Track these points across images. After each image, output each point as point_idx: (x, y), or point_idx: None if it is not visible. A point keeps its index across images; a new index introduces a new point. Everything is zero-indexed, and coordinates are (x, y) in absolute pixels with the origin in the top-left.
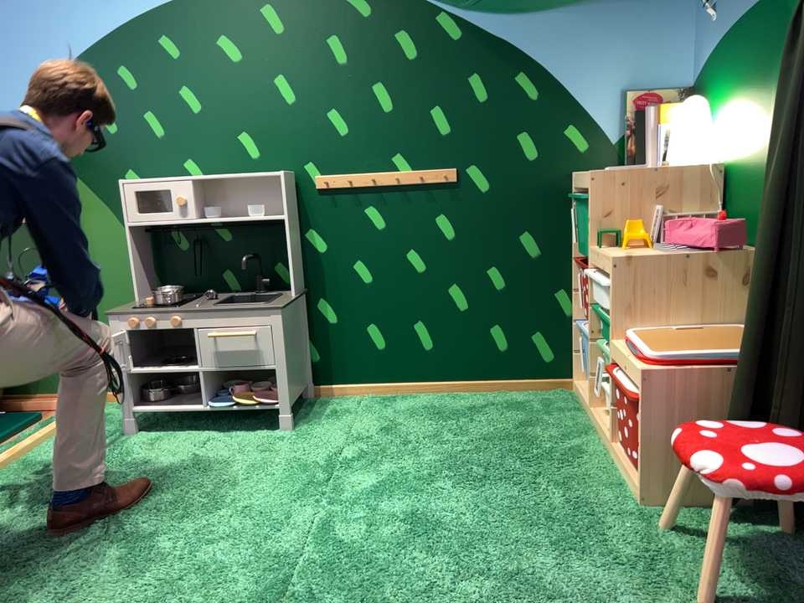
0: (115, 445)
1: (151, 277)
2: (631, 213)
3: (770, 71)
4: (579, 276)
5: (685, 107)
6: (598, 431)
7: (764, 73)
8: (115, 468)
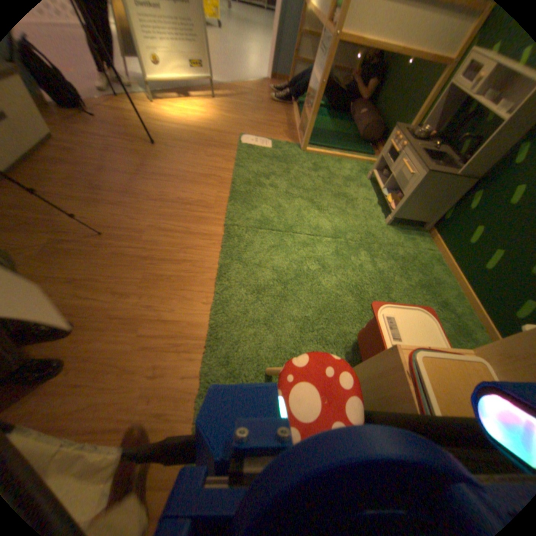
0: (358, 178)
1: (445, 122)
2: None
3: None
4: None
5: None
6: None
7: None
8: (342, 181)
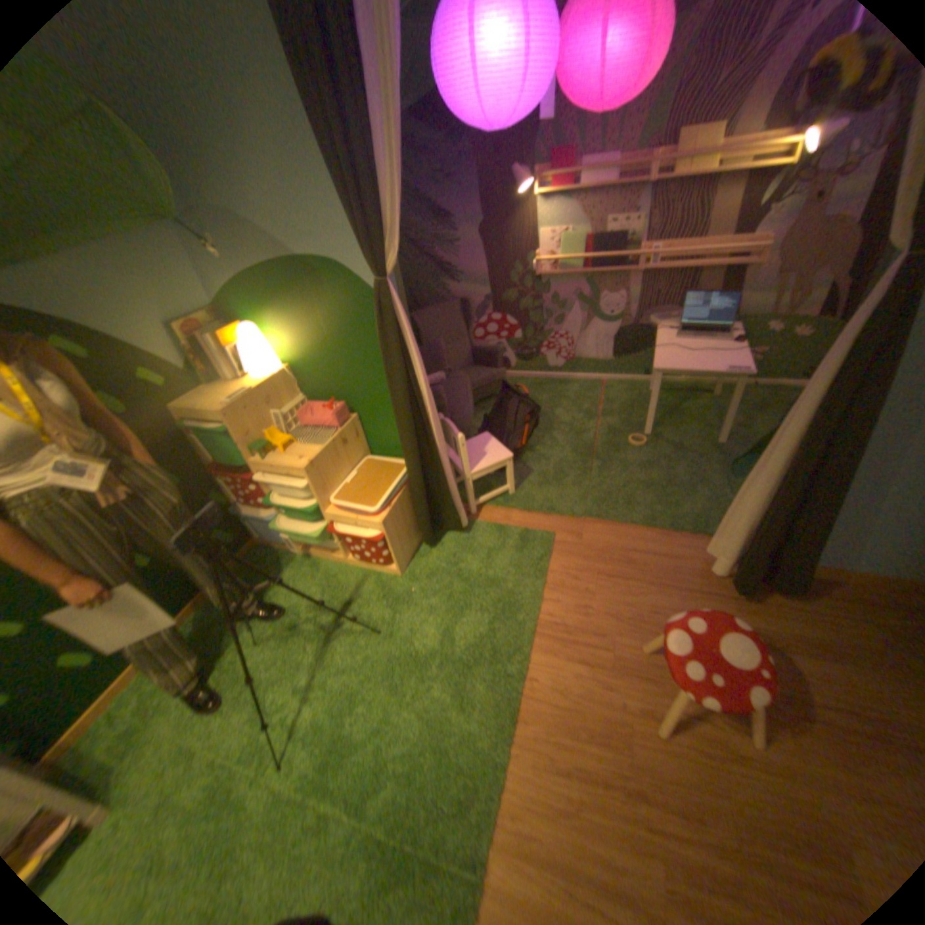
0: None
1: None
2: (259, 423)
3: (313, 310)
4: (235, 479)
5: (243, 333)
6: (320, 557)
7: (306, 310)
8: None
